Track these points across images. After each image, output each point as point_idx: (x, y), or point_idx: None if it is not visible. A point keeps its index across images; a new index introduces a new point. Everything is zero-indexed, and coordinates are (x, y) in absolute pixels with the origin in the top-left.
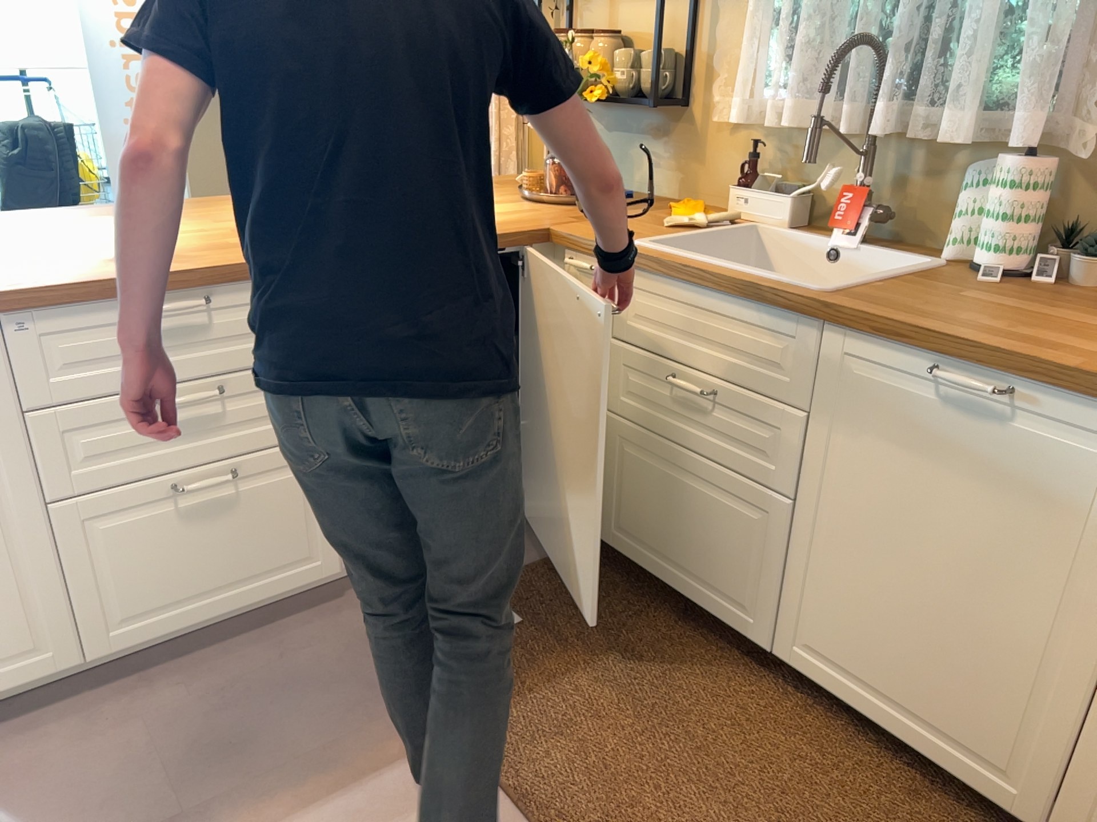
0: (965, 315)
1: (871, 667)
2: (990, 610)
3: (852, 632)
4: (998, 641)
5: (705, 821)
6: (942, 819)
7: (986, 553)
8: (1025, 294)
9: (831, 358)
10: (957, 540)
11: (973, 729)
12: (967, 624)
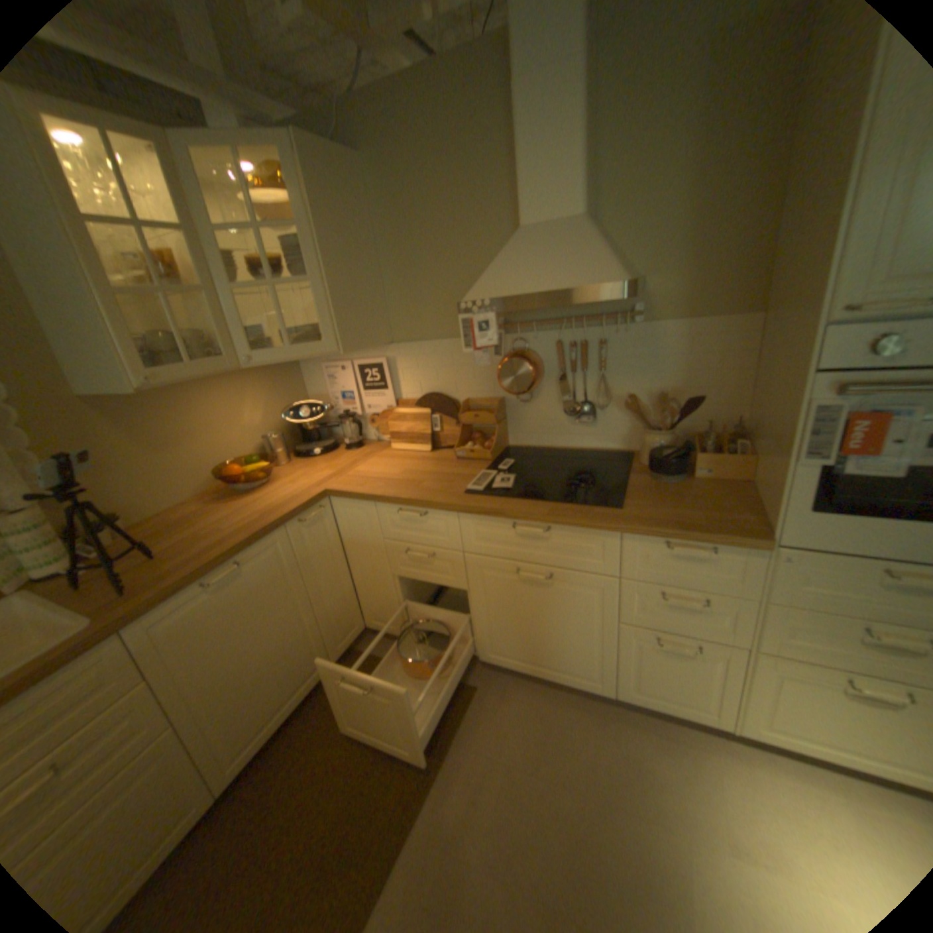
0: (161, 569)
1: (261, 717)
2: (279, 635)
3: (245, 720)
4: (288, 639)
5: (341, 809)
6: (318, 709)
7: (266, 621)
8: (118, 558)
9: (140, 641)
10: (255, 630)
11: (301, 674)
12: (277, 649)
